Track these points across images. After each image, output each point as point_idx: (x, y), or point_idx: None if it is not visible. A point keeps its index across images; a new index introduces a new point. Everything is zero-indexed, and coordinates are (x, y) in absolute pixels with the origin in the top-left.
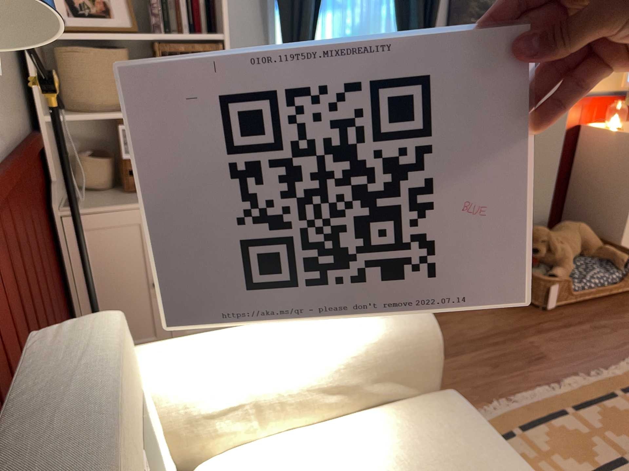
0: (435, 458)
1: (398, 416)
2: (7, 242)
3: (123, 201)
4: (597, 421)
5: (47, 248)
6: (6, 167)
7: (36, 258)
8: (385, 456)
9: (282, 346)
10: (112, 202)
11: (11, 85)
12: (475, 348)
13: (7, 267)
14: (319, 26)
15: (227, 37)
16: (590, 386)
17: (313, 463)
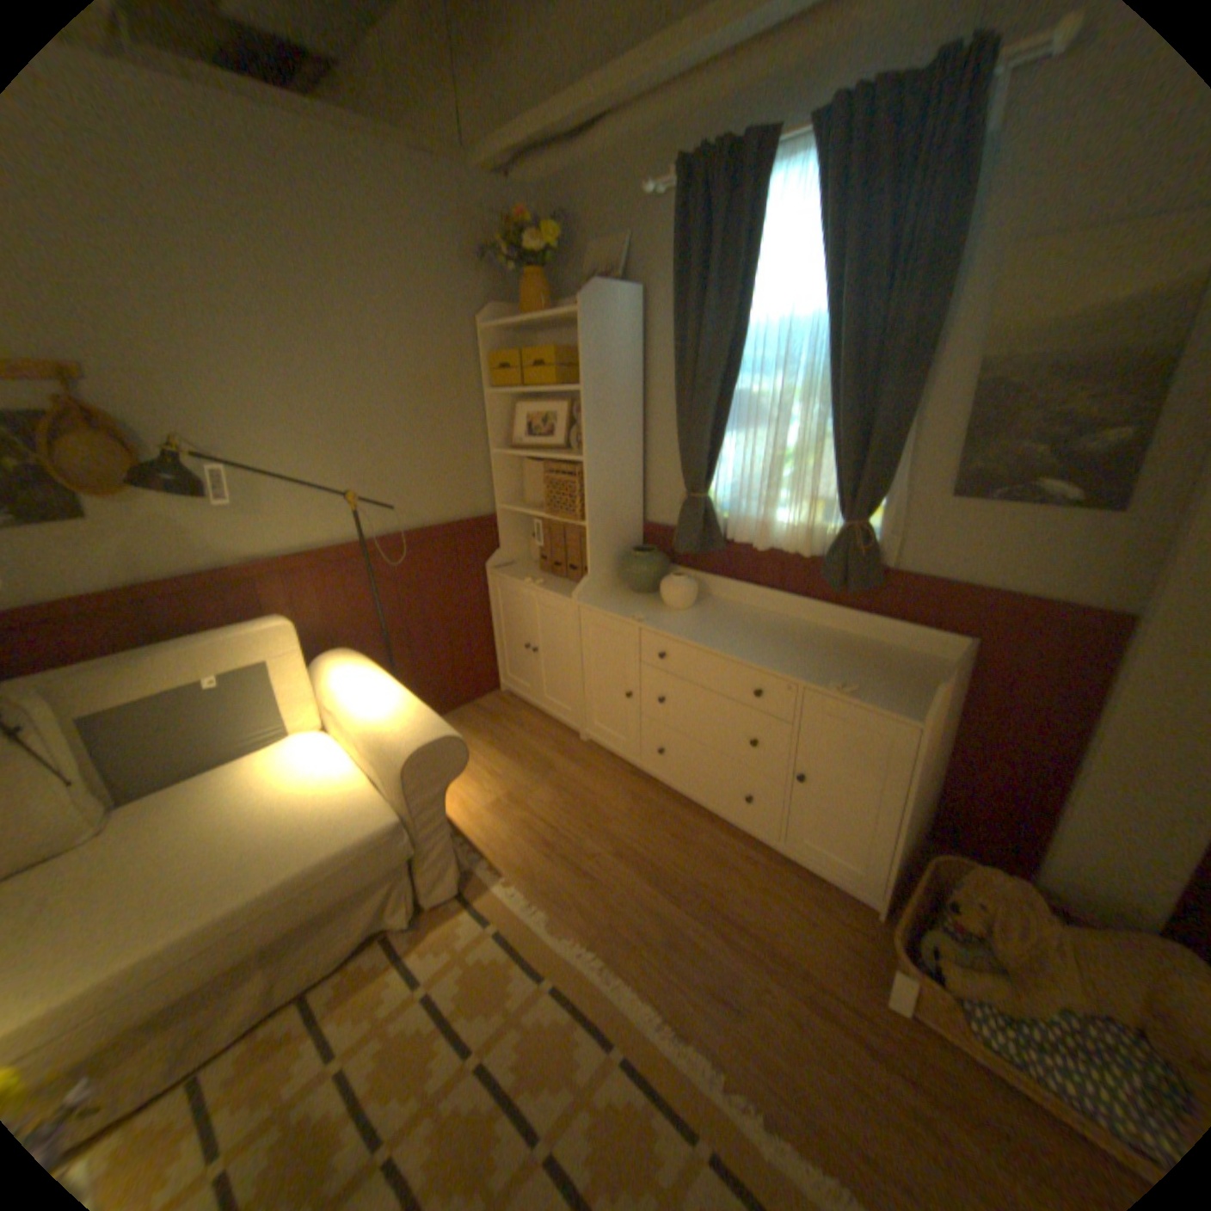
0: (309, 821)
1: (360, 796)
2: (380, 576)
3: (523, 576)
4: (613, 1100)
5: (466, 590)
6: (393, 535)
7: (434, 592)
8: (313, 797)
9: (361, 699)
10: (518, 574)
11: (464, 484)
12: (701, 917)
13: (370, 589)
14: (723, 447)
15: (593, 459)
16: (699, 1093)
17: (312, 770)
